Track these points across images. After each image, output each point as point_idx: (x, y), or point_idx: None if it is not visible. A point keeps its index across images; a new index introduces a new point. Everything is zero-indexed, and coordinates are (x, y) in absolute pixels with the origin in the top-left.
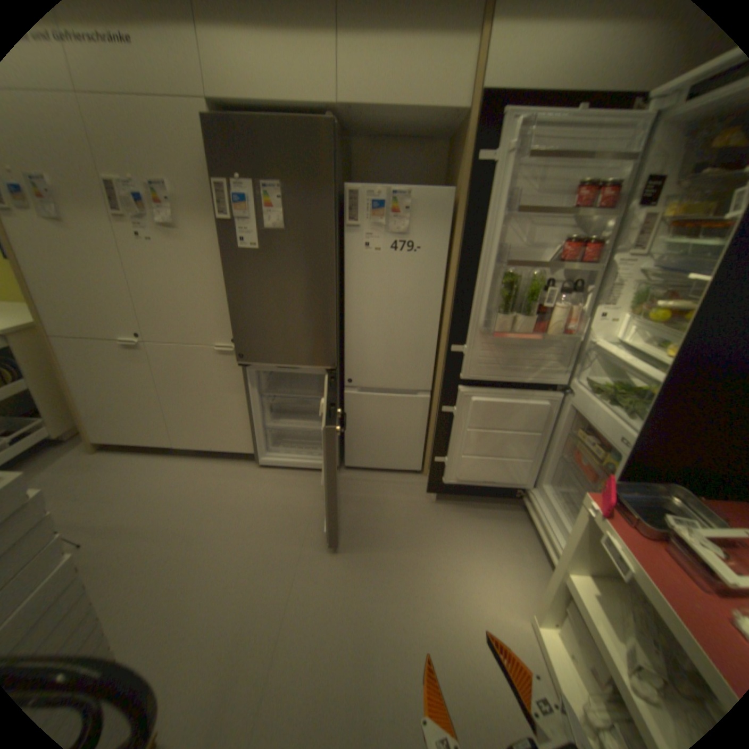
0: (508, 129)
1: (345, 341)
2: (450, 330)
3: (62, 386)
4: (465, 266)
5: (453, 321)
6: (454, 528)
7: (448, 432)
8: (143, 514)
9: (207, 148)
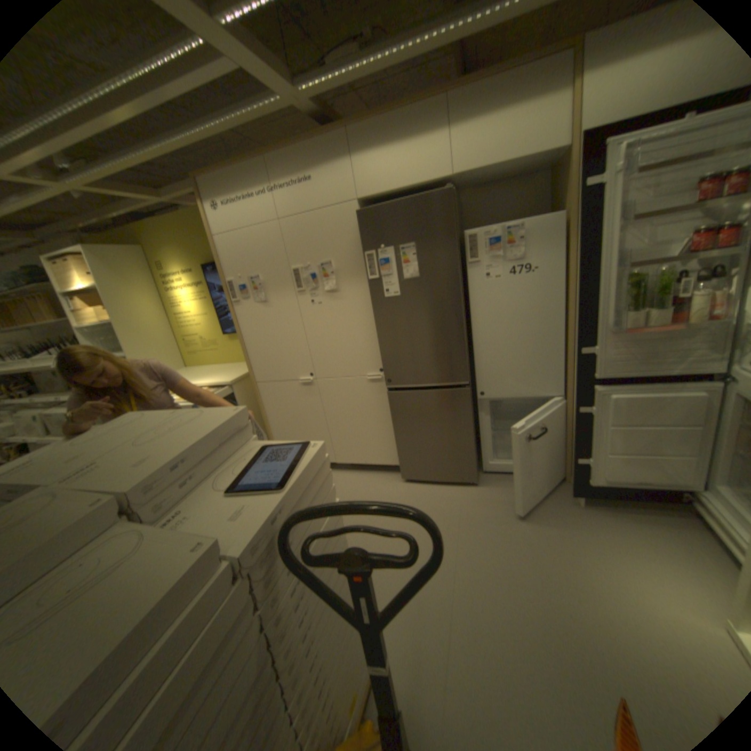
0: (613, 155)
1: (474, 359)
2: (578, 334)
3: (263, 418)
4: (587, 276)
5: (580, 327)
6: (612, 533)
7: (590, 434)
8: None
9: (359, 232)
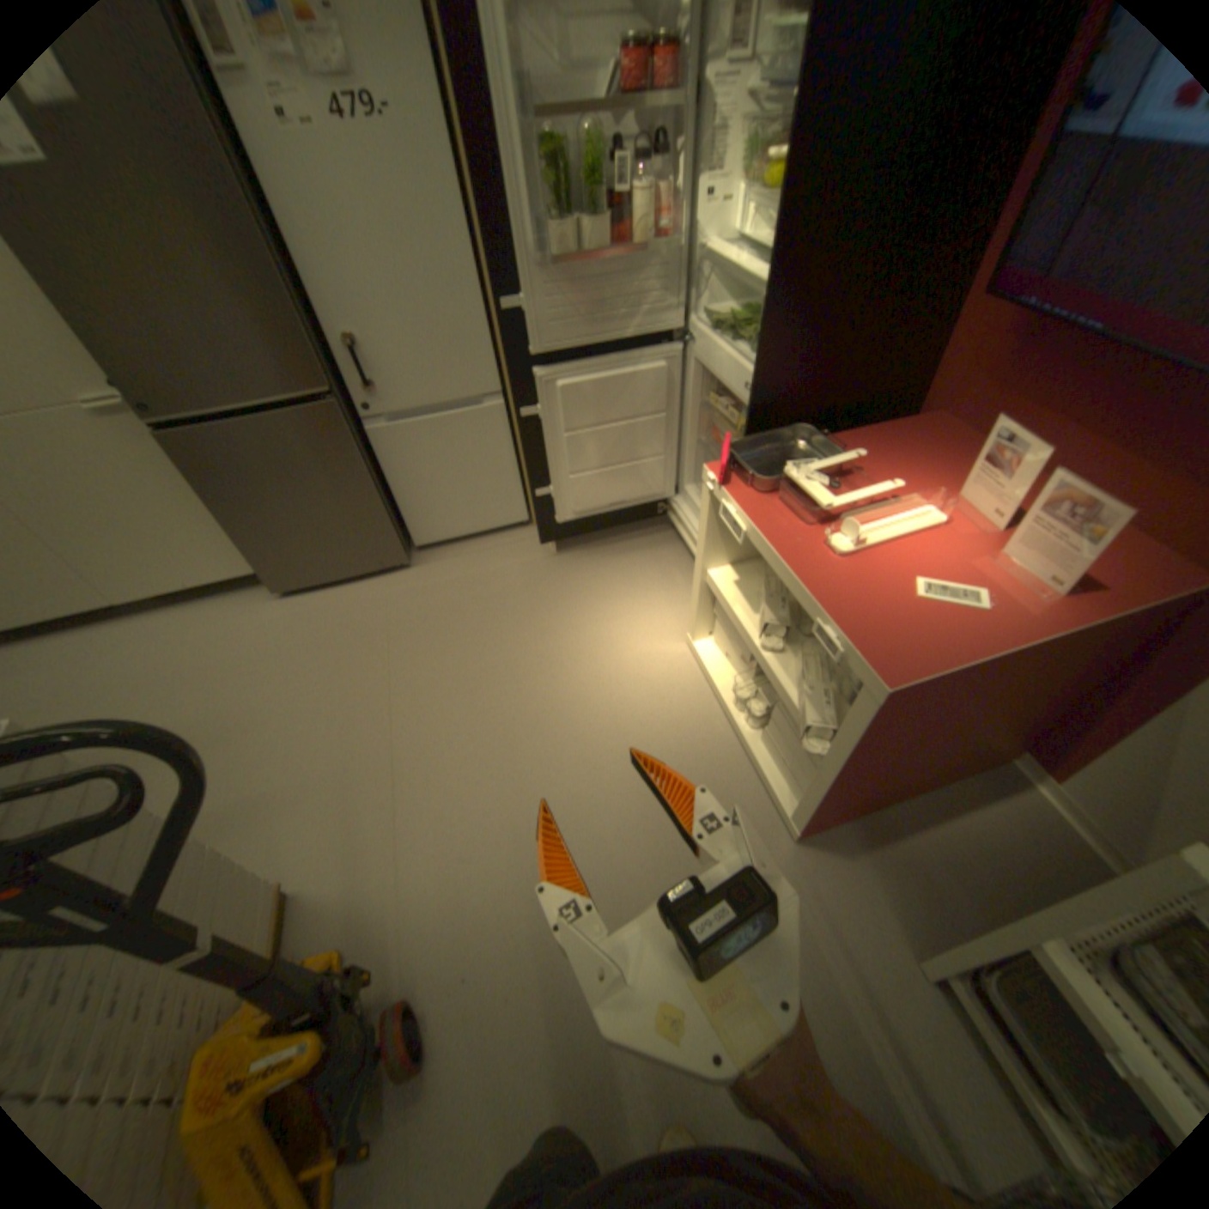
0: None
1: (328, 336)
2: (489, 271)
3: None
4: (474, 134)
5: (494, 255)
6: (586, 577)
7: (541, 448)
8: (121, 706)
9: None
